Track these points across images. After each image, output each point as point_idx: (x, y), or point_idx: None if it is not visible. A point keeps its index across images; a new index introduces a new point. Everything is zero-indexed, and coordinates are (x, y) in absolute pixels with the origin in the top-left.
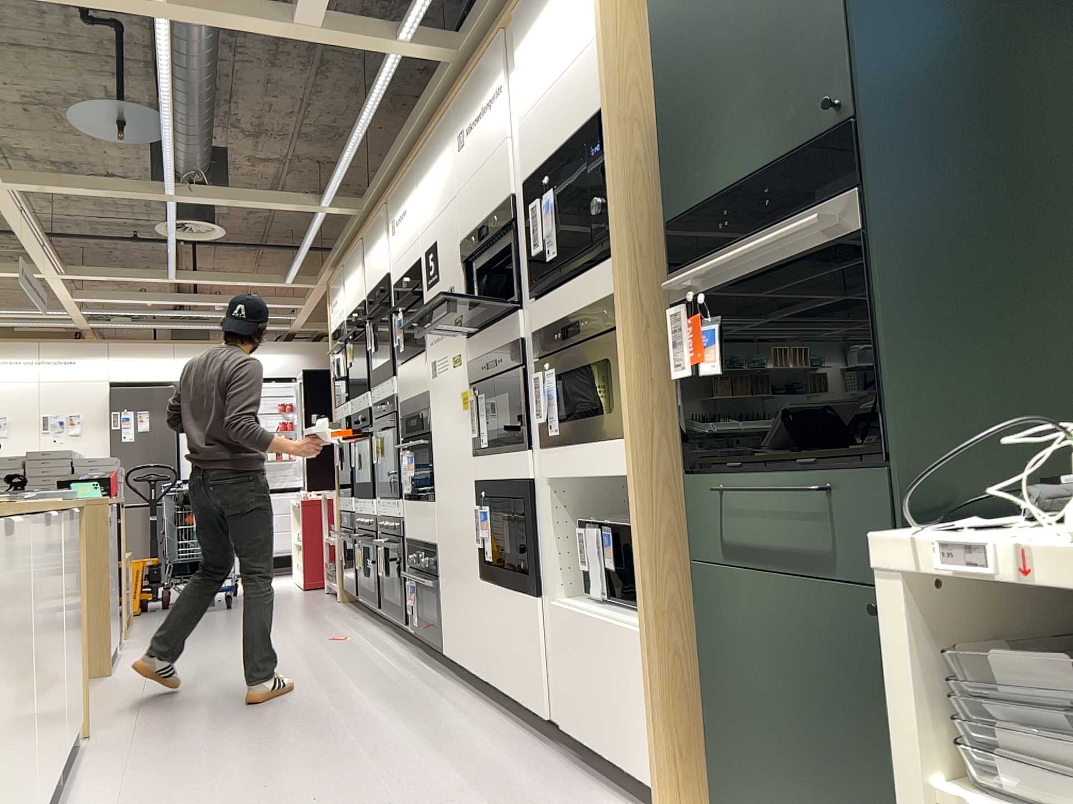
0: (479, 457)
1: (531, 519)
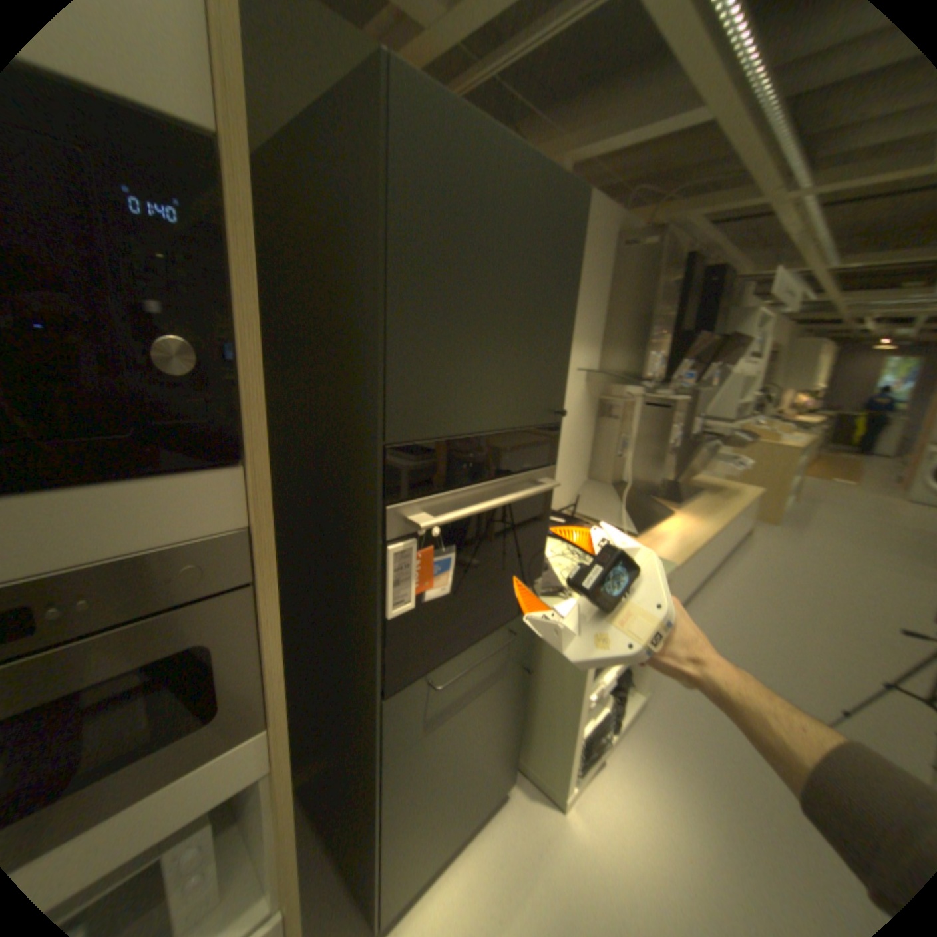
0: None
1: None
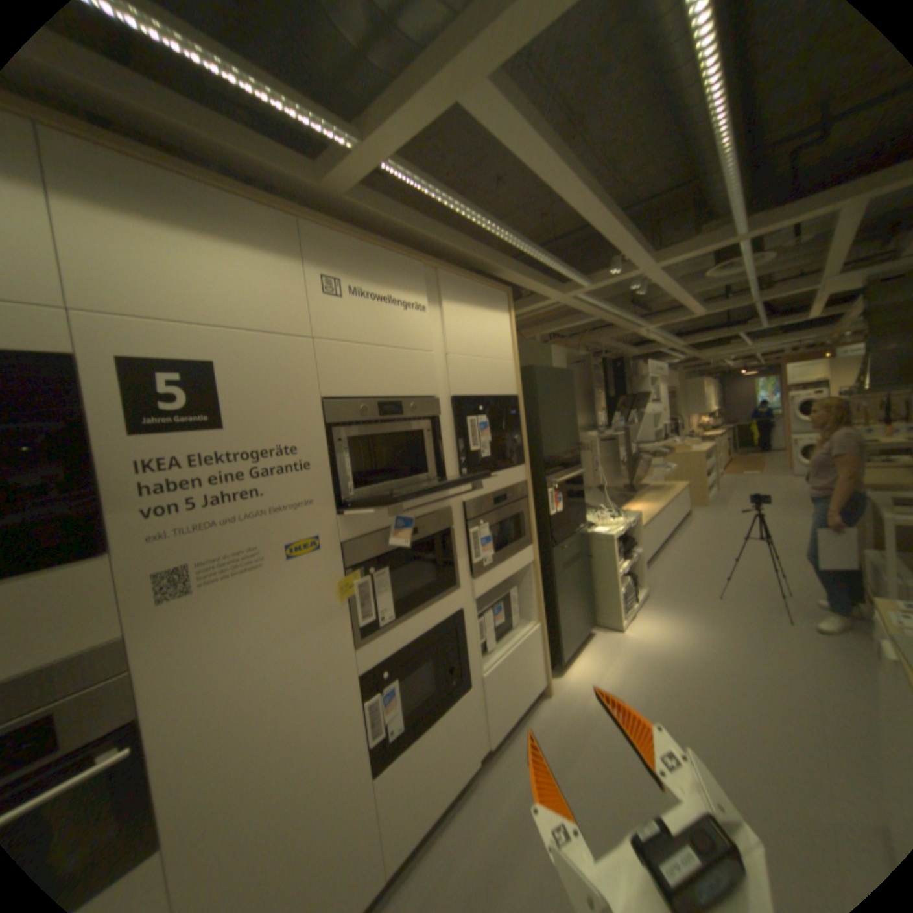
0: (371, 642)
1: (462, 639)
